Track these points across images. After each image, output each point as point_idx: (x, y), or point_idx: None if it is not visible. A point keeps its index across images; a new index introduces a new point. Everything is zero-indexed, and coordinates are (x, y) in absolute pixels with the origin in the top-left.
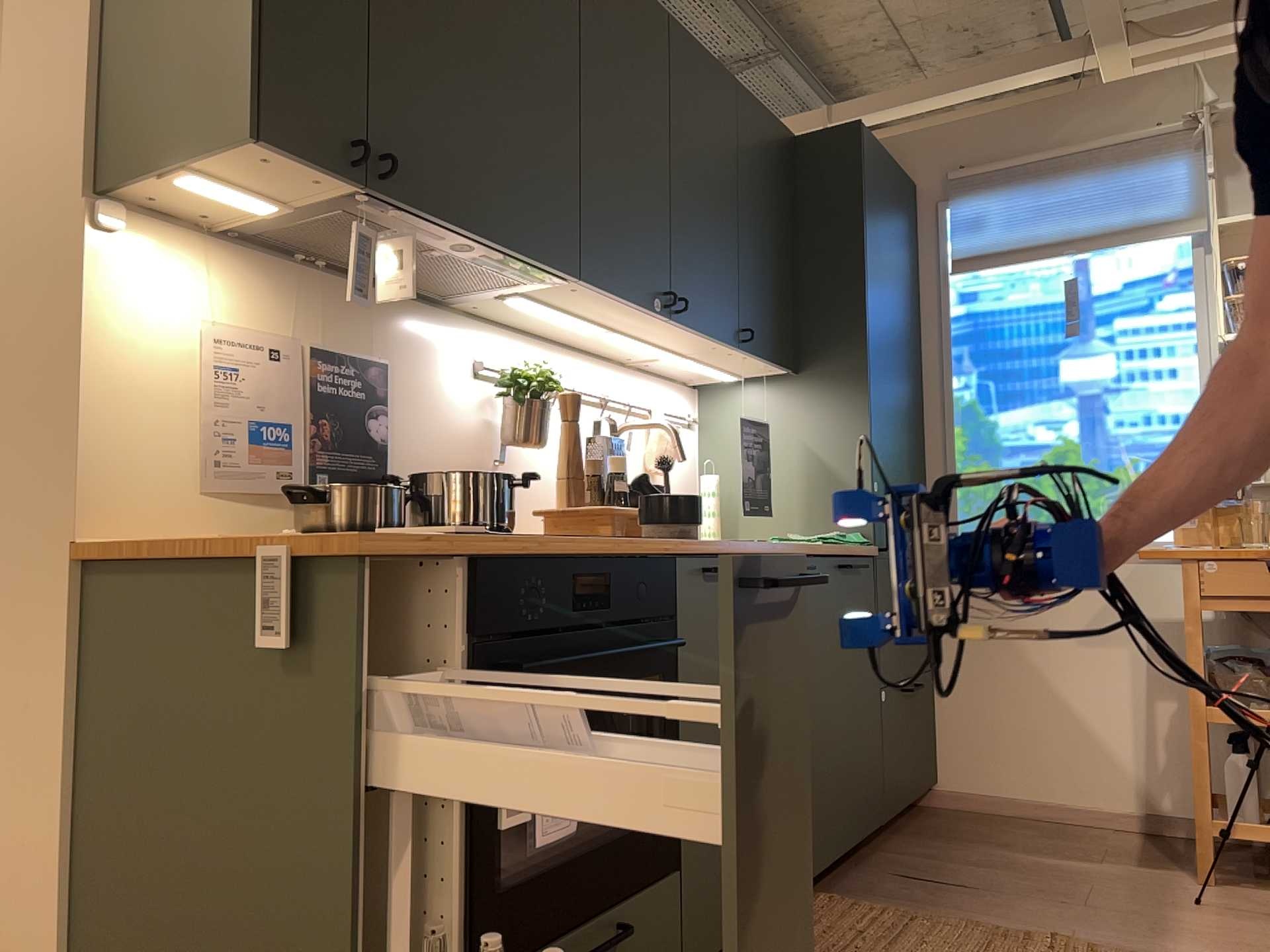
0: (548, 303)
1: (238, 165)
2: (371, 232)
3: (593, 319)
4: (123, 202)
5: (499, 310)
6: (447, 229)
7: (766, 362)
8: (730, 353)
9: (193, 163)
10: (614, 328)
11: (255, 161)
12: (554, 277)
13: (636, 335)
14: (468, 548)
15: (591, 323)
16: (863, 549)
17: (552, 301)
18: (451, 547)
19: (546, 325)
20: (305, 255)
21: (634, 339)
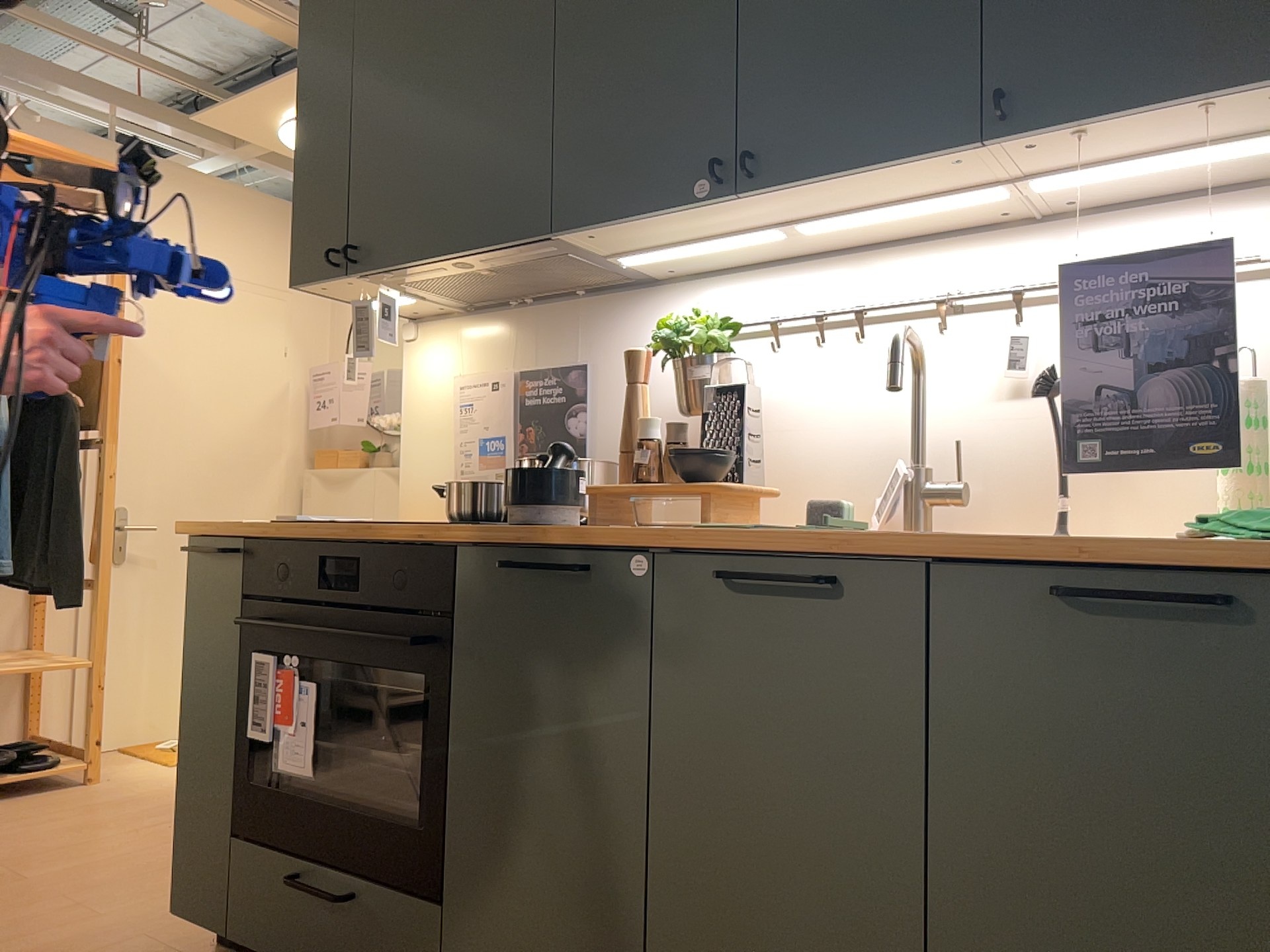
0: (651, 249)
1: (340, 294)
2: (368, 302)
3: (734, 233)
4: (421, 319)
5: (702, 262)
6: (423, 266)
7: (1180, 110)
8: (1041, 148)
9: (343, 301)
10: (784, 224)
11: (329, 291)
12: (560, 240)
13: (836, 214)
14: (248, 531)
15: (742, 237)
16: (1204, 552)
17: (655, 244)
18: (223, 531)
19: (779, 249)
20: (512, 301)
21: (849, 218)
